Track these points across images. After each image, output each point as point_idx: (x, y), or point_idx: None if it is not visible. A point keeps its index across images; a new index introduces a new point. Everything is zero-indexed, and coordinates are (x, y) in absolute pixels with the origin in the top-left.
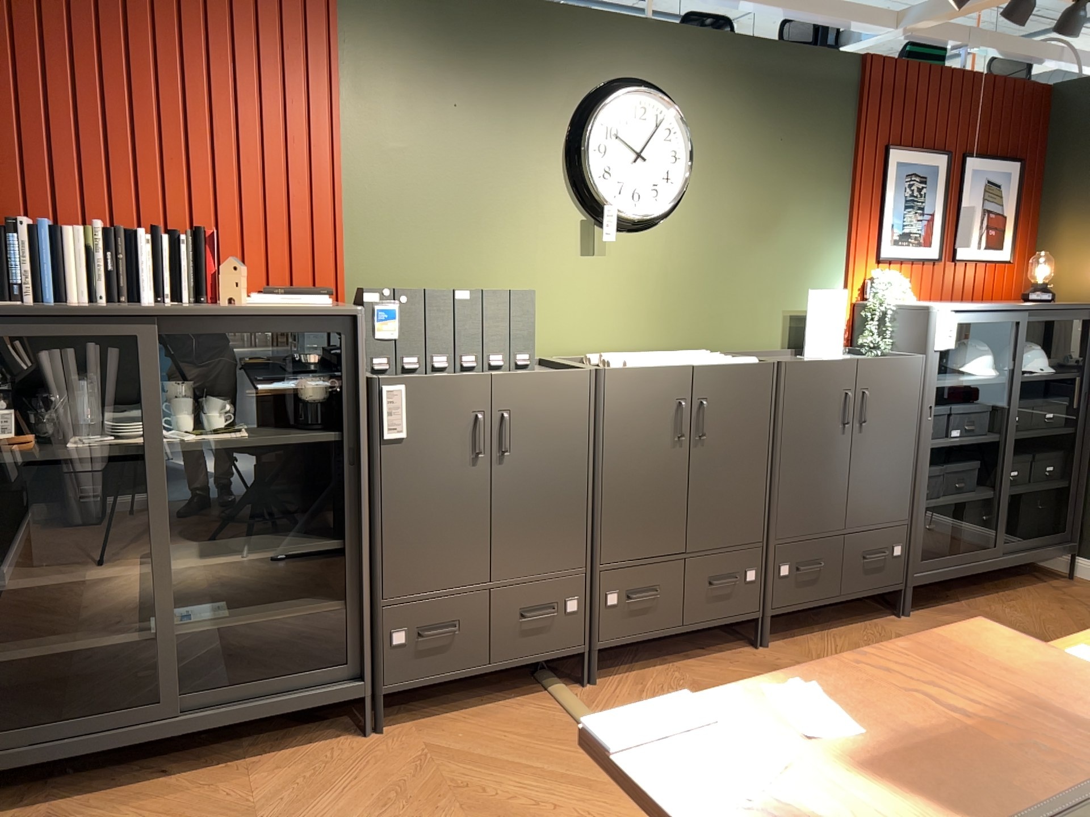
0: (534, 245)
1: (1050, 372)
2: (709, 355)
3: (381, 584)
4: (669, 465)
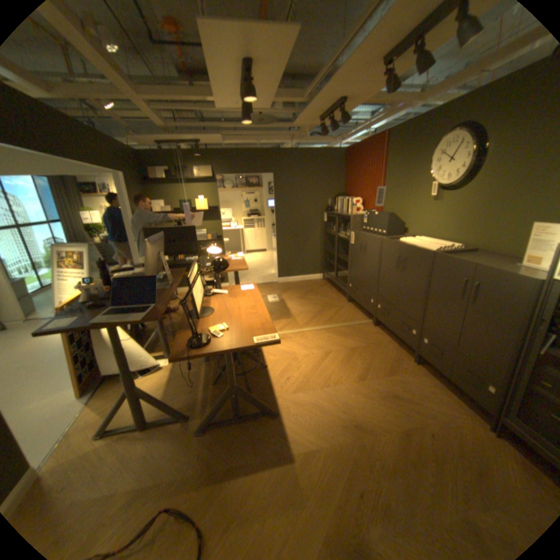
0: (420, 197)
1: None
2: (439, 244)
3: (350, 273)
4: (394, 275)
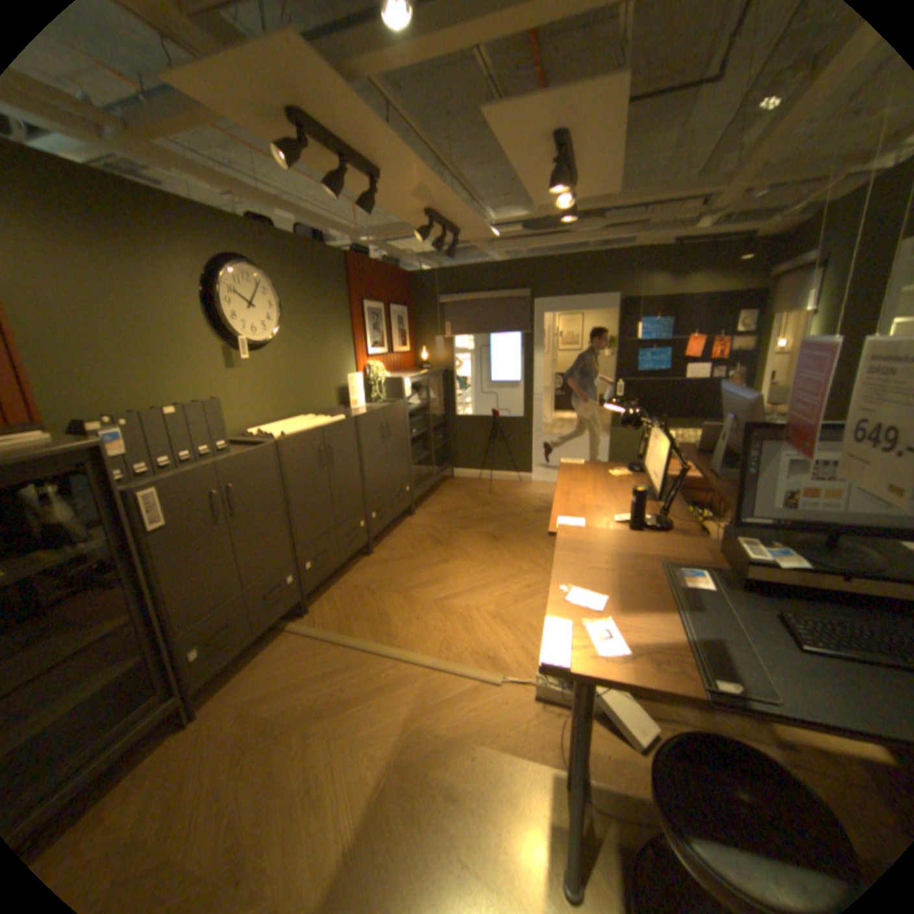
0: (196, 366)
1: (435, 398)
2: (318, 418)
3: (174, 627)
4: (321, 484)
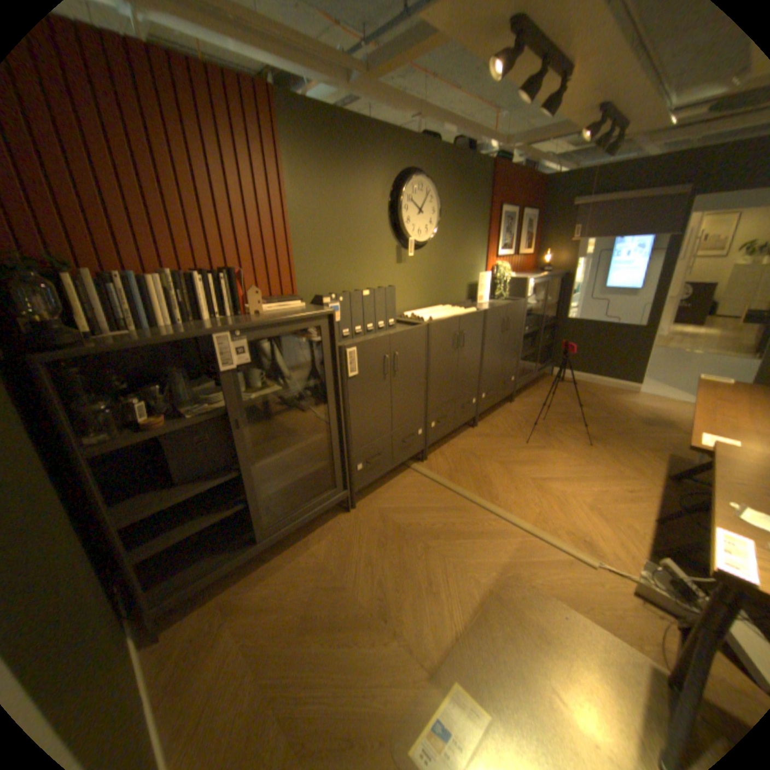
0: (377, 261)
1: (550, 299)
2: (453, 309)
3: (352, 445)
4: (451, 363)
